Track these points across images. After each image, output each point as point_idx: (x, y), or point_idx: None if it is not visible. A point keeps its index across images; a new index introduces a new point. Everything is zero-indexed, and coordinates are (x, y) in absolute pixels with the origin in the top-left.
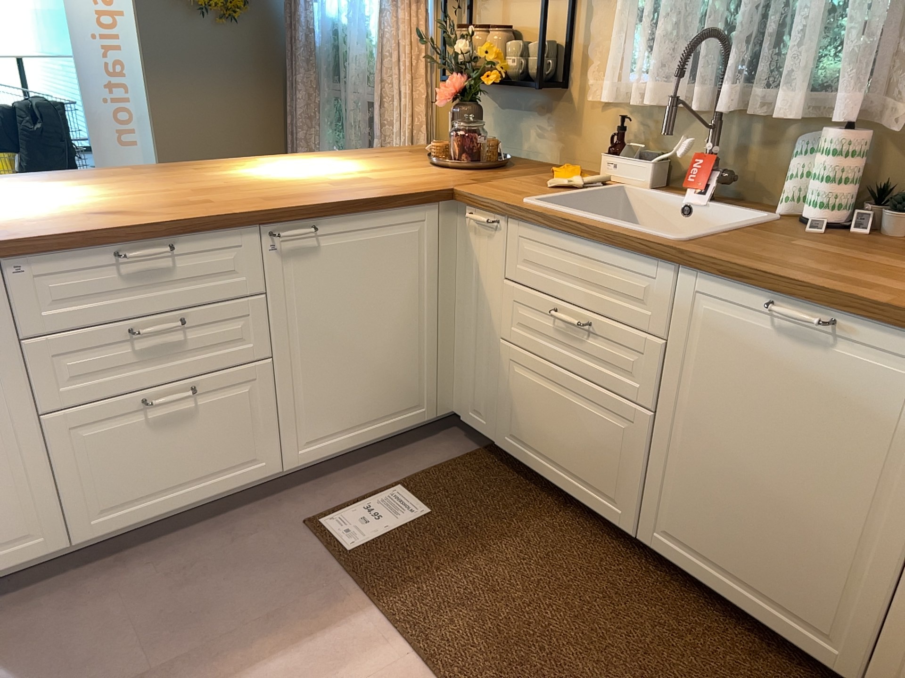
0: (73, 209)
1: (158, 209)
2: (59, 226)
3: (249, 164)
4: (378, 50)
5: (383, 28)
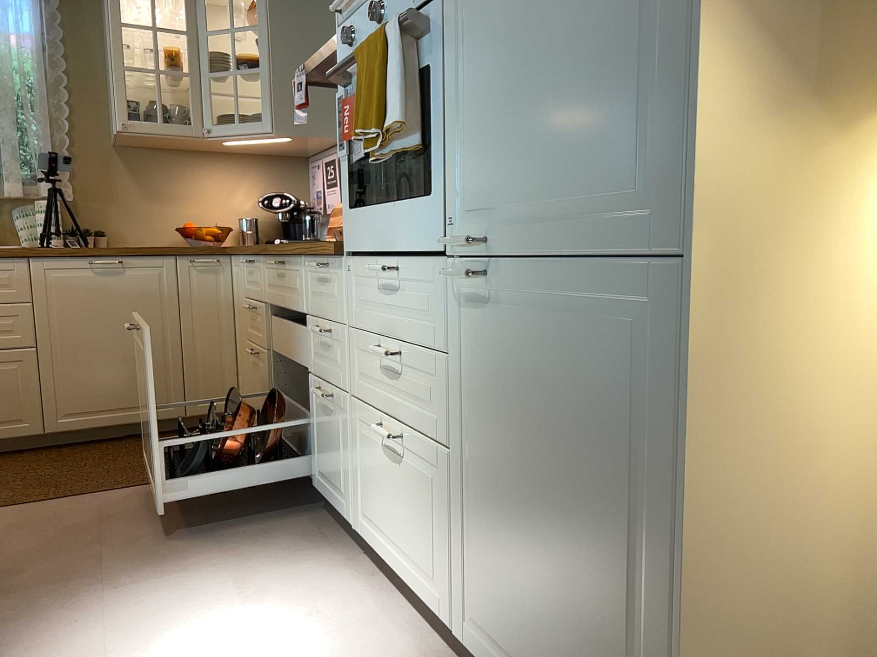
0: None
1: None
2: None
3: None
4: None
5: None
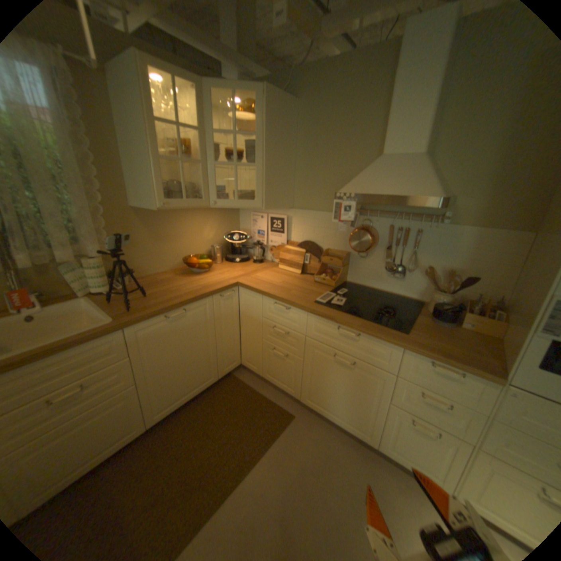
0: None
1: None
2: None
3: None
4: None
5: None
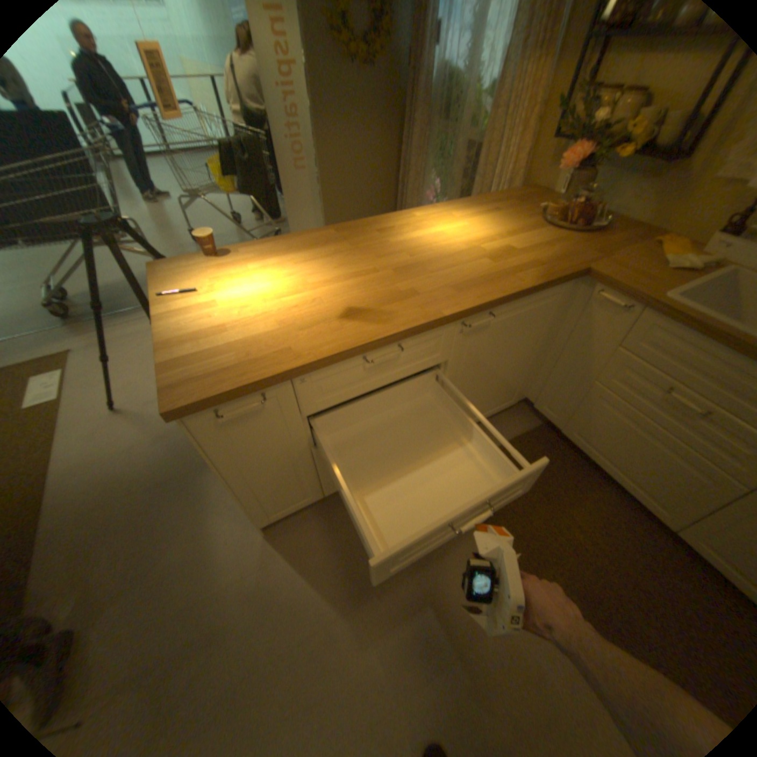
0: (321, 305)
1: (383, 306)
2: (322, 337)
3: (411, 223)
4: (493, 97)
5: (504, 76)
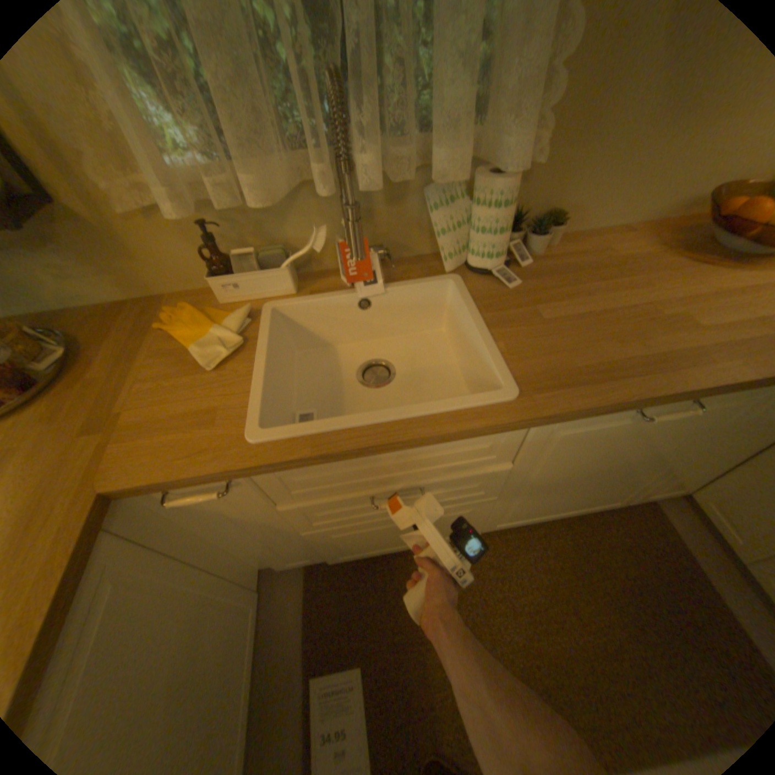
0: None
1: None
2: None
3: None
4: None
5: None
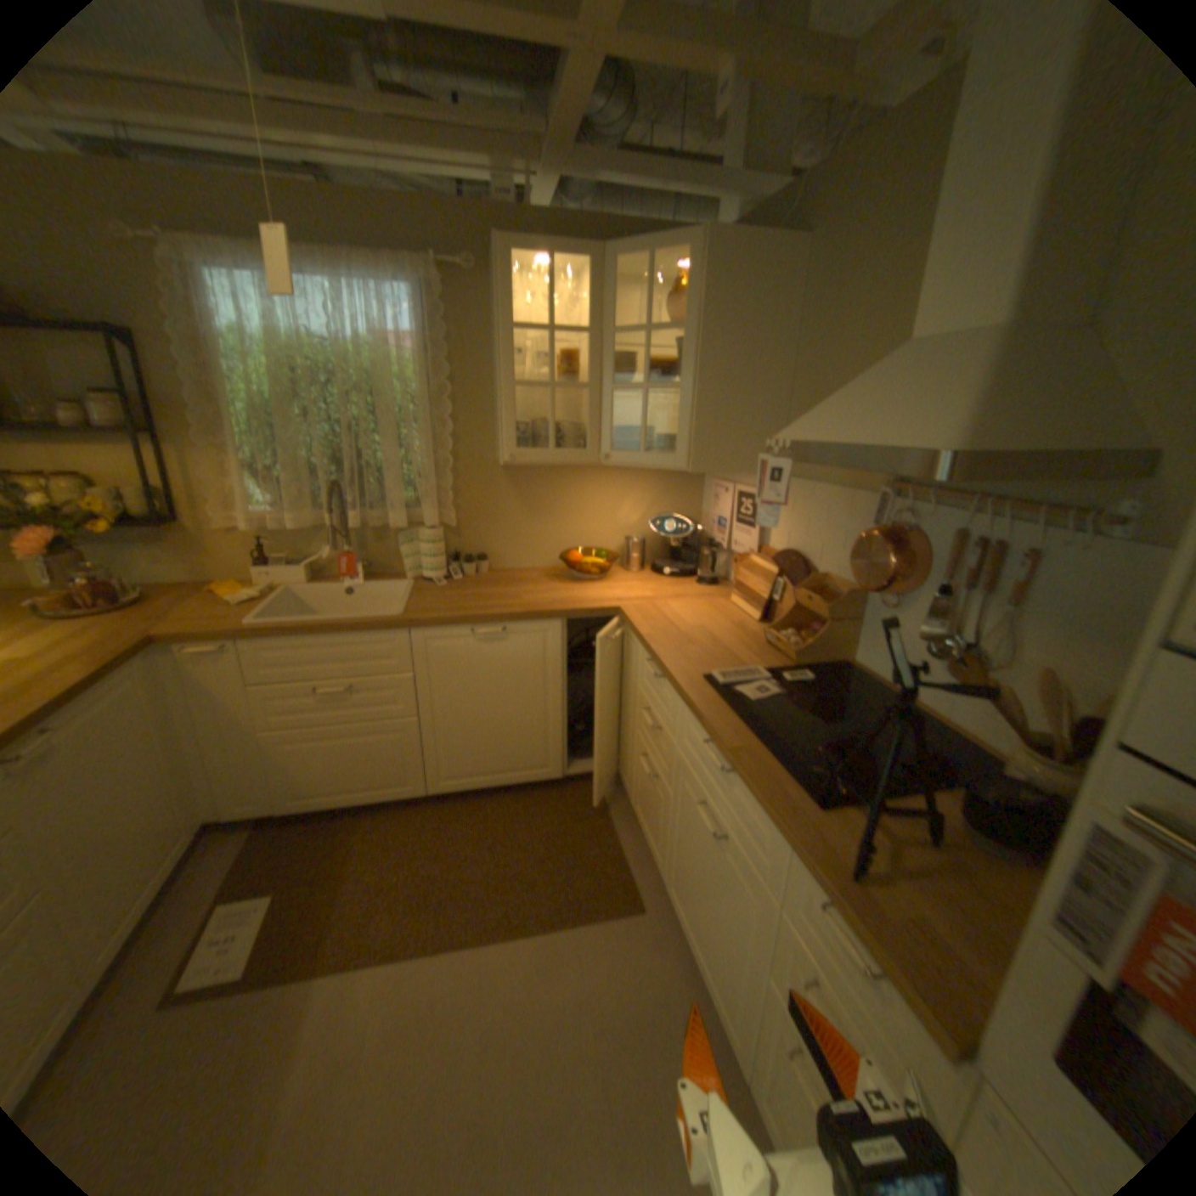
0: None
1: None
2: None
3: None
4: None
5: None
